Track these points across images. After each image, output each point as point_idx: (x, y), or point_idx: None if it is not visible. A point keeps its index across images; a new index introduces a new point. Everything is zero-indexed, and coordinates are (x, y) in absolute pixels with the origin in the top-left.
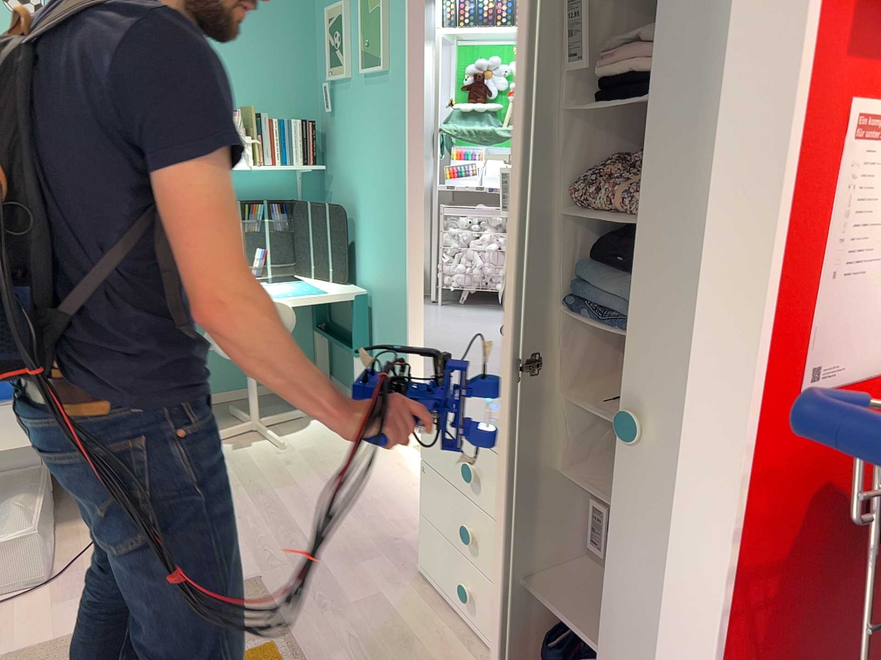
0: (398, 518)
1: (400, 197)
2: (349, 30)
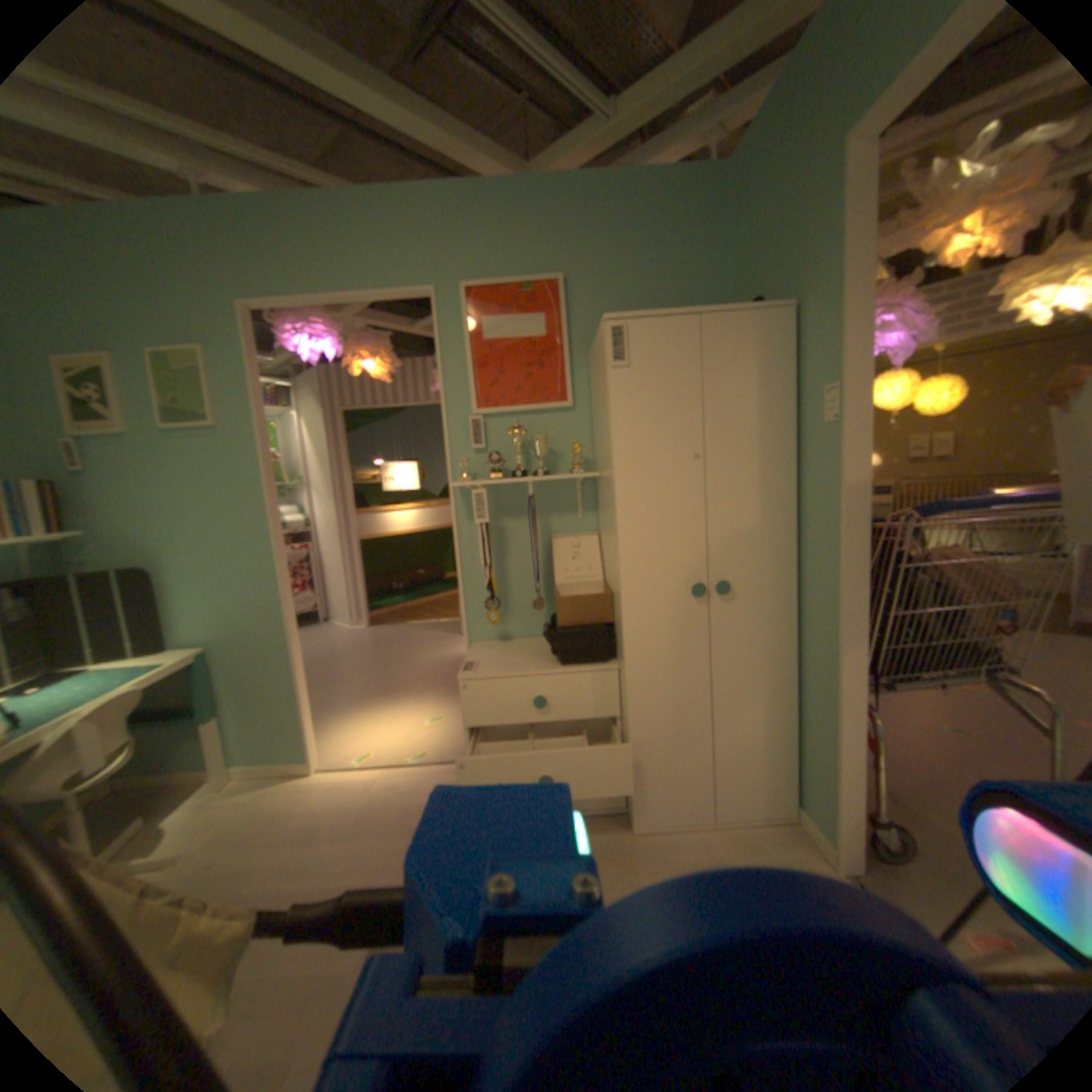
0: (395, 815)
1: (256, 543)
2: (115, 385)
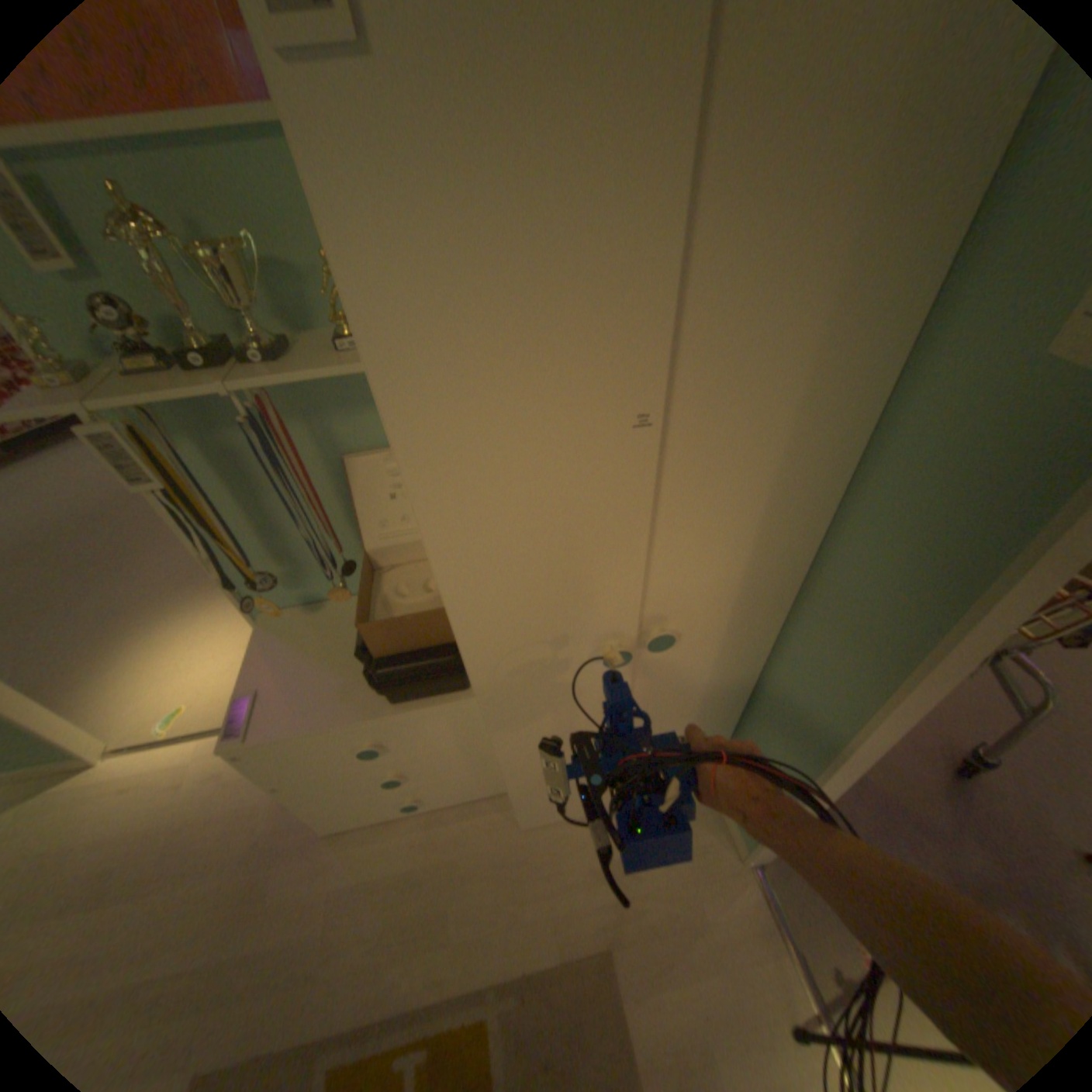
0: (218, 828)
1: None
2: None
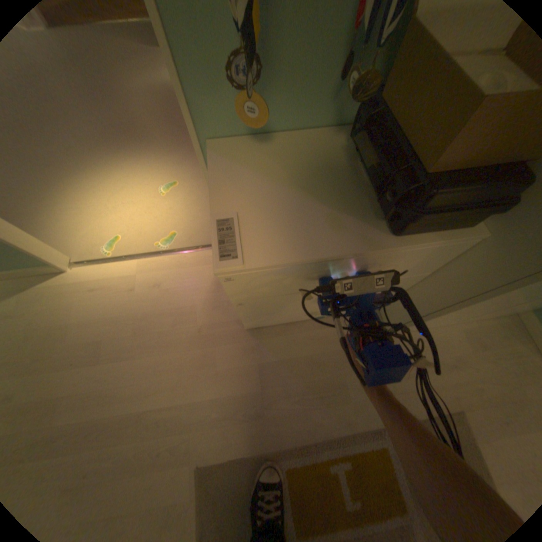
0: (170, 318)
1: None
2: None
